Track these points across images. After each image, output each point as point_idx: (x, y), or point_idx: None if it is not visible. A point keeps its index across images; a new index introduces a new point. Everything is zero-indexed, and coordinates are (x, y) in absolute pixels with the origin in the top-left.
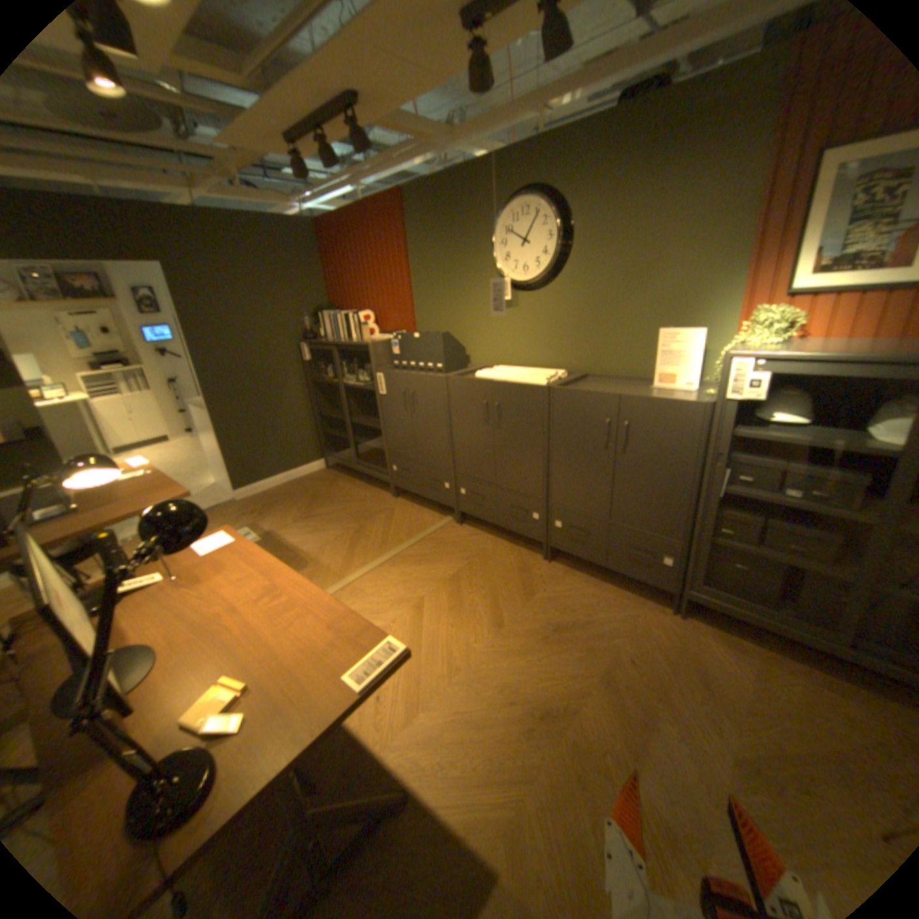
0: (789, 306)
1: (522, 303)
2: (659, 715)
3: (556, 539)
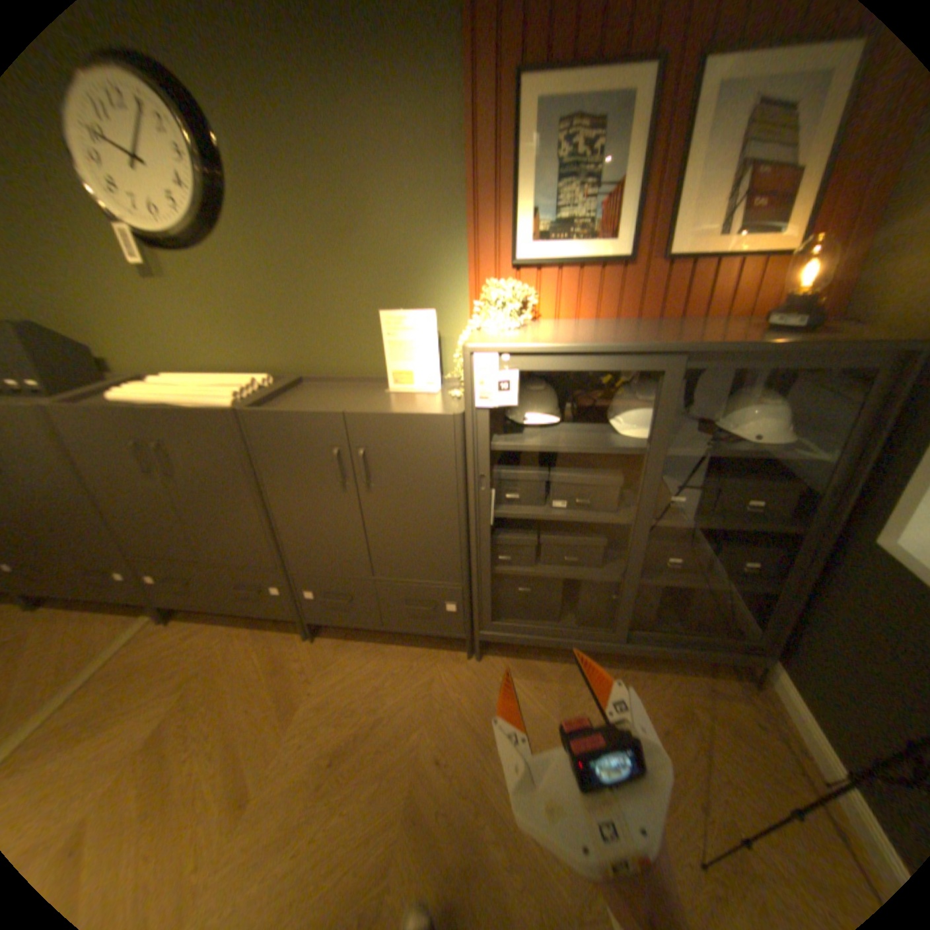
0: (516, 282)
1: (170, 270)
2: (478, 836)
3: (311, 613)
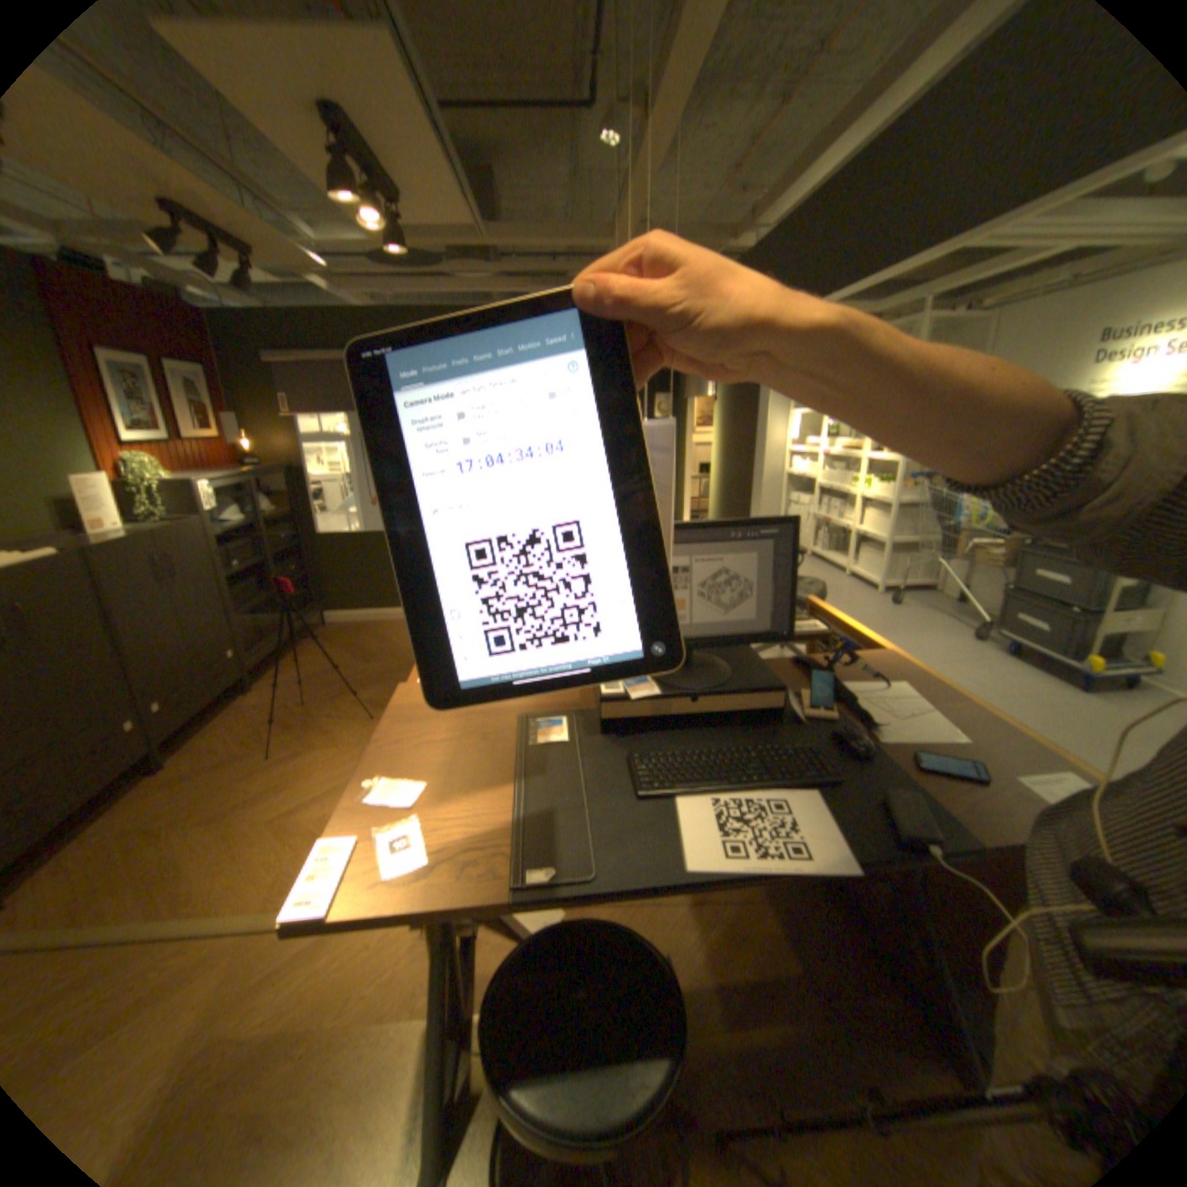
0: (134, 453)
1: None
2: (350, 682)
3: (160, 728)
